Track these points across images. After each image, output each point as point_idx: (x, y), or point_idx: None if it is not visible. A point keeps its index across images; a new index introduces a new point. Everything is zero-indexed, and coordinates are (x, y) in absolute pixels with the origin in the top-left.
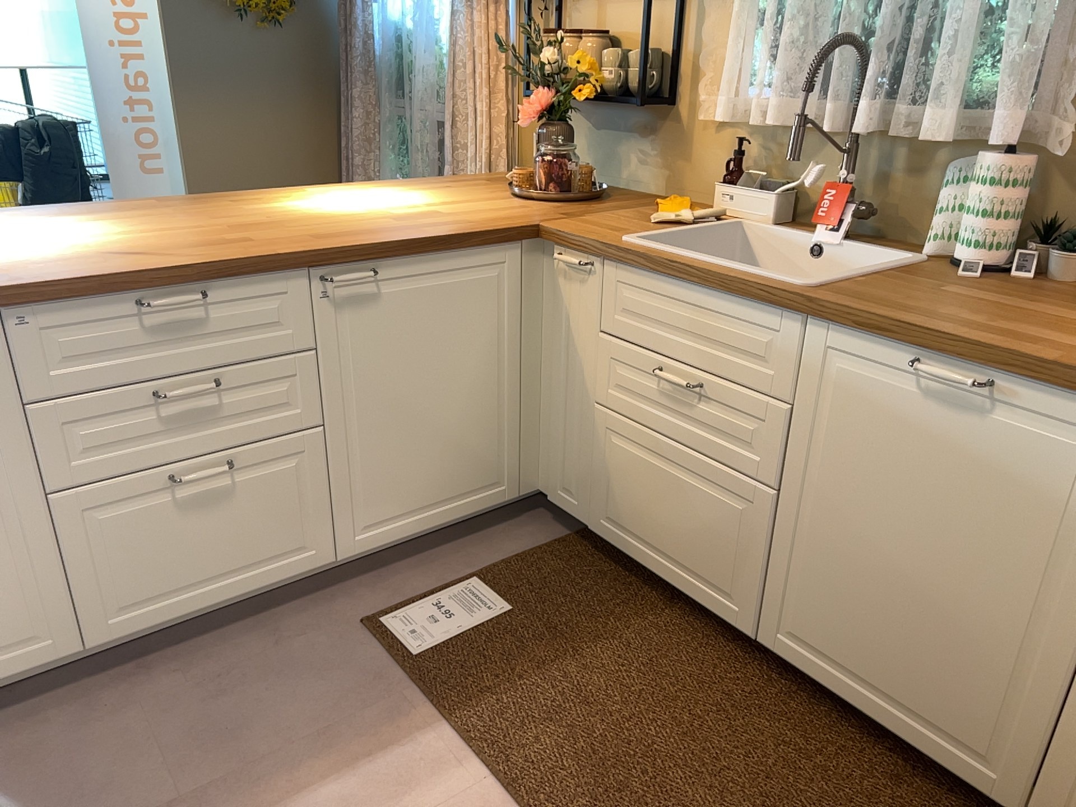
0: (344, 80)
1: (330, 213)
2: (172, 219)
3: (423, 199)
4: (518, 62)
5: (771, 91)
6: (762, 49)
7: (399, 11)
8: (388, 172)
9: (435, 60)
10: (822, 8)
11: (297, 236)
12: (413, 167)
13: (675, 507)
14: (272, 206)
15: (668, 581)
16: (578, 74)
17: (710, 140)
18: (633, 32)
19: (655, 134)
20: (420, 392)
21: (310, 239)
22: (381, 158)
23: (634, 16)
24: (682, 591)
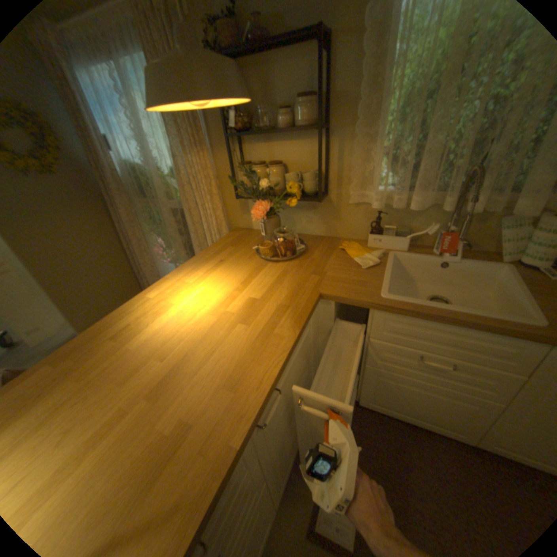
0: (105, 193)
1: (195, 330)
2: (85, 406)
3: (226, 283)
4: (245, 187)
5: (404, 188)
6: (402, 168)
7: (126, 152)
8: (149, 235)
9: (163, 179)
10: (448, 145)
11: (214, 394)
12: (166, 233)
13: (426, 404)
14: (146, 335)
15: (417, 425)
16: (286, 190)
17: (353, 209)
18: (295, 158)
19: (317, 208)
20: (293, 410)
21: (229, 396)
22: (142, 228)
23: (295, 149)
24: (426, 429)
